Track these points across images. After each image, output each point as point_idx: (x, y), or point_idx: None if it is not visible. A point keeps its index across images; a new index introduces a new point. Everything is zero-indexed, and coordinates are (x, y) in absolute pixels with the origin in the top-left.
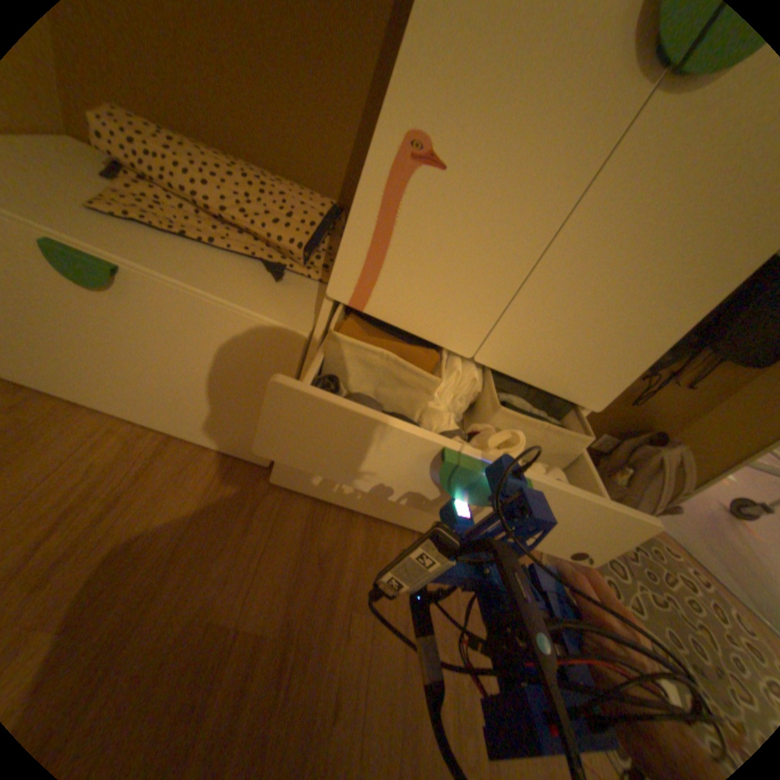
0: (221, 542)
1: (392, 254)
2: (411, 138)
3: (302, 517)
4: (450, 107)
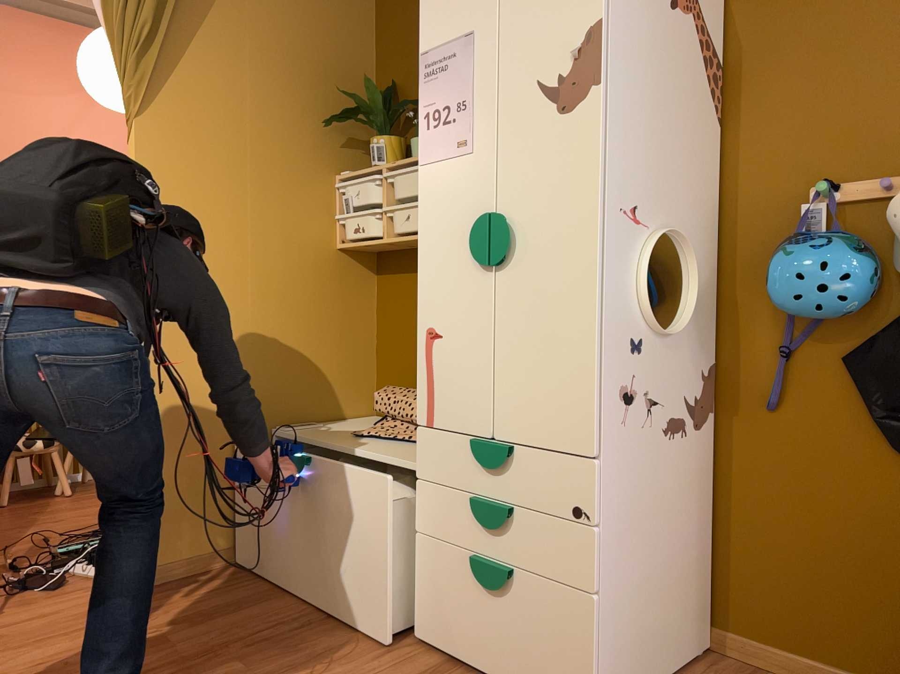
0: (351, 660)
1: (435, 387)
2: (427, 331)
3: (426, 667)
4: (435, 314)
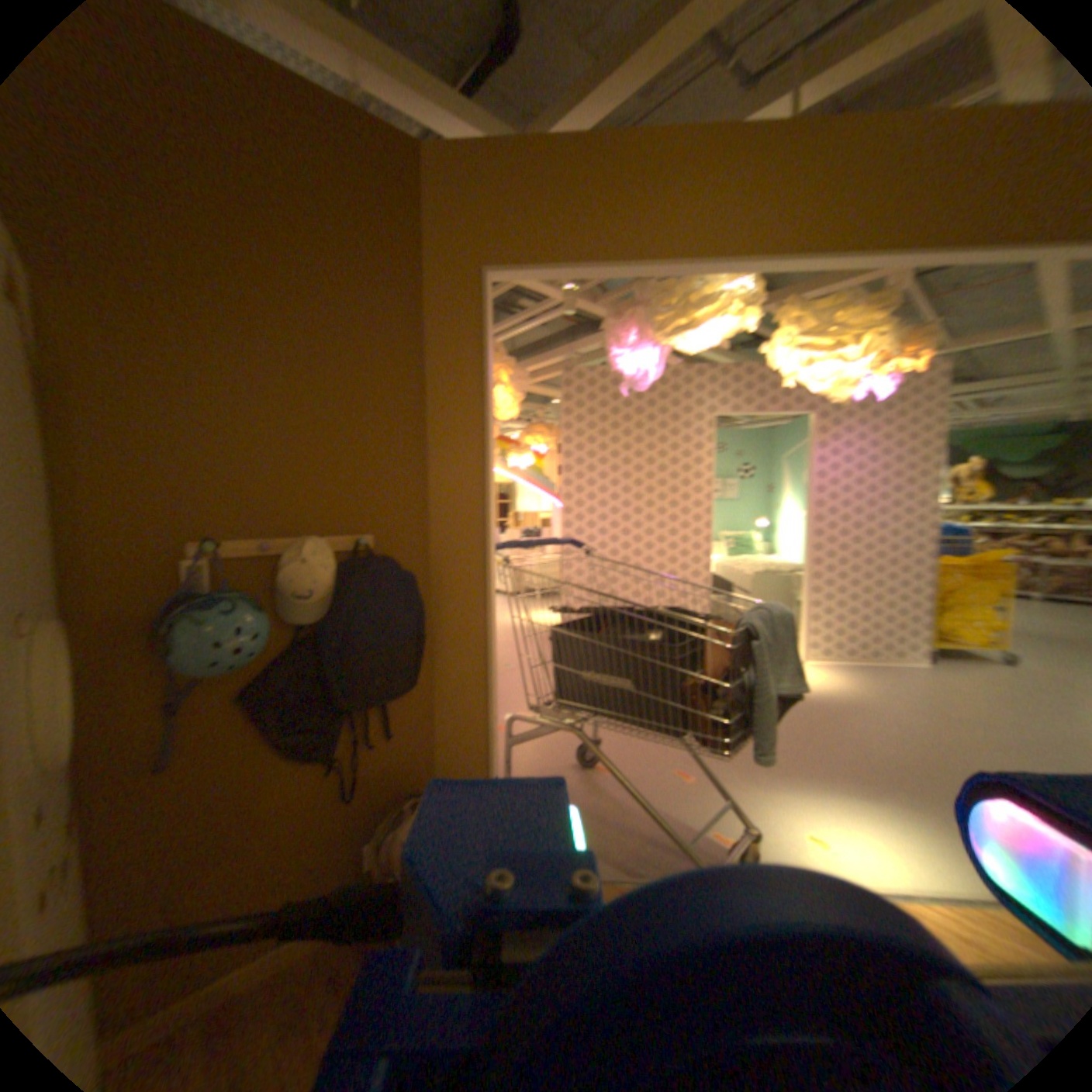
0: None
1: None
2: None
3: None
4: None
